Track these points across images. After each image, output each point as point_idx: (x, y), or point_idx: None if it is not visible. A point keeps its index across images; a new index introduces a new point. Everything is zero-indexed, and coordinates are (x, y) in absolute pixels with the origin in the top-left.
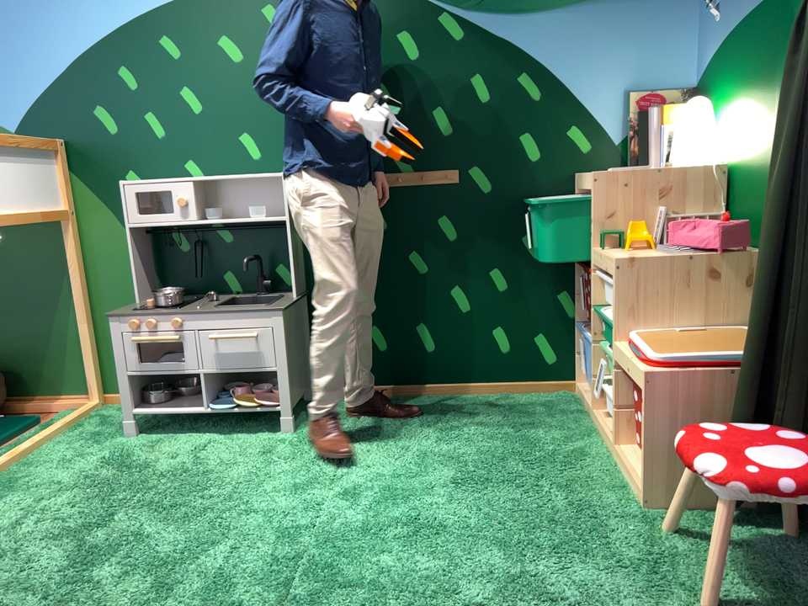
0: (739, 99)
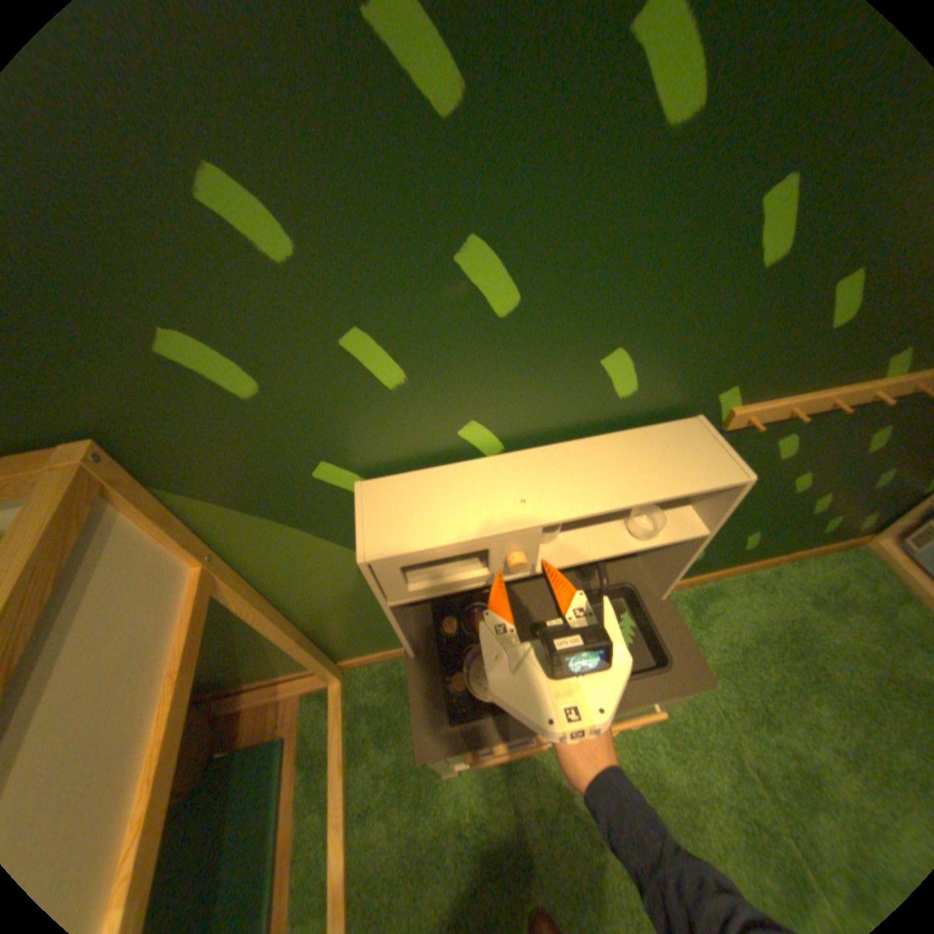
0: None
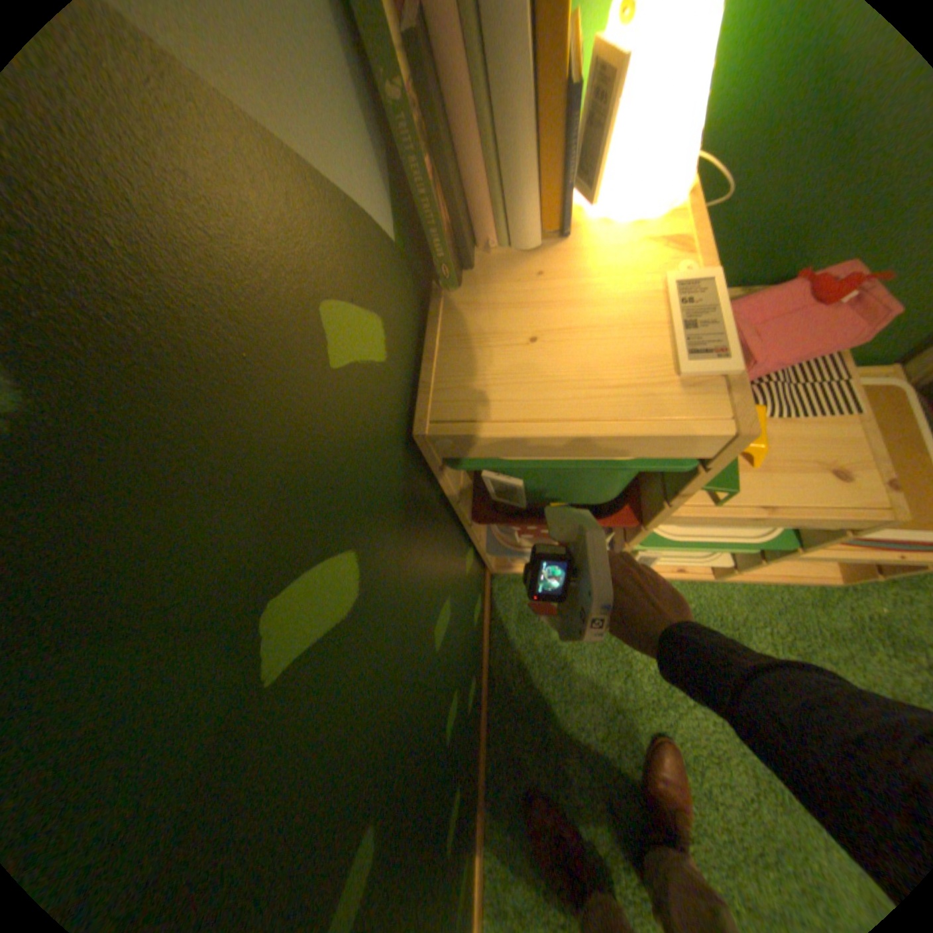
0: None
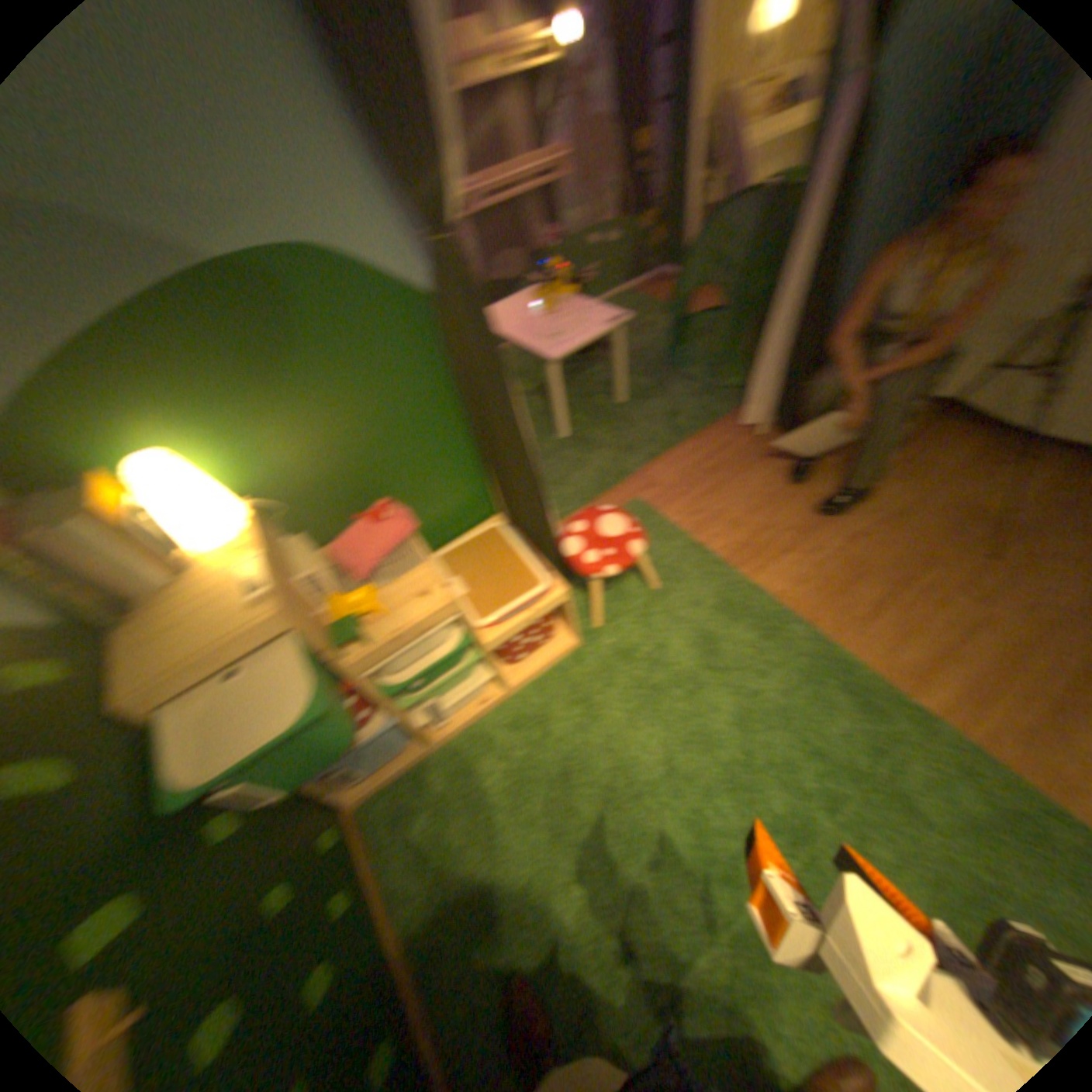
0: (206, 418)
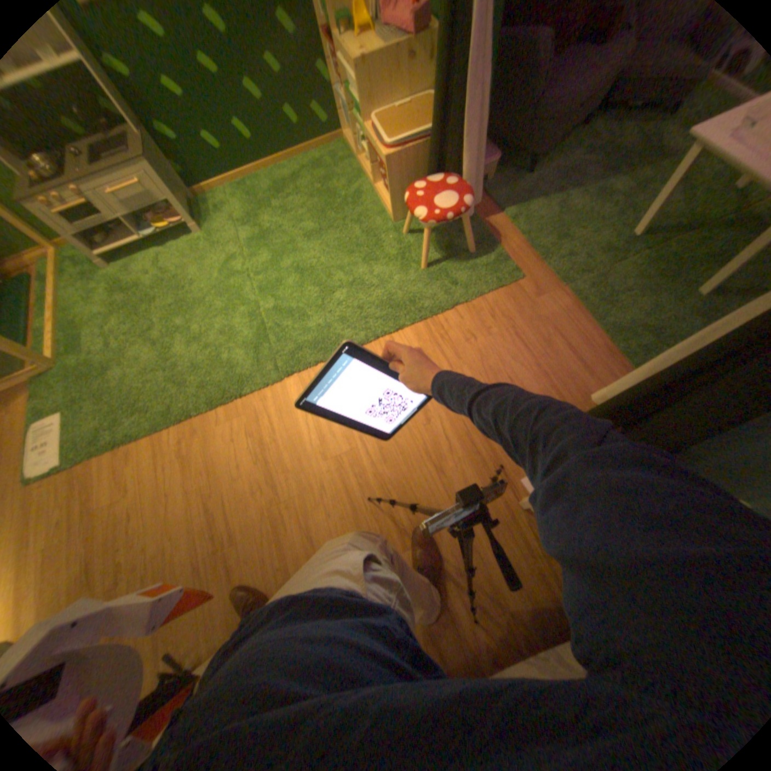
0: None
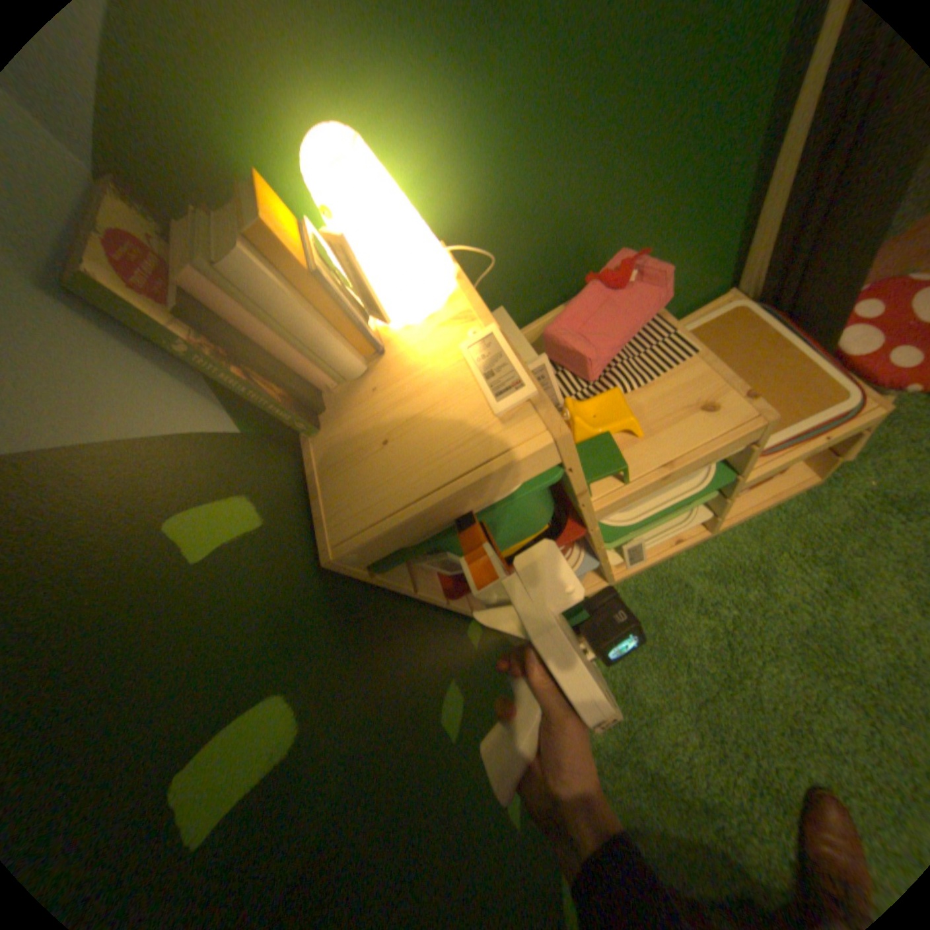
0: (396, 73)
